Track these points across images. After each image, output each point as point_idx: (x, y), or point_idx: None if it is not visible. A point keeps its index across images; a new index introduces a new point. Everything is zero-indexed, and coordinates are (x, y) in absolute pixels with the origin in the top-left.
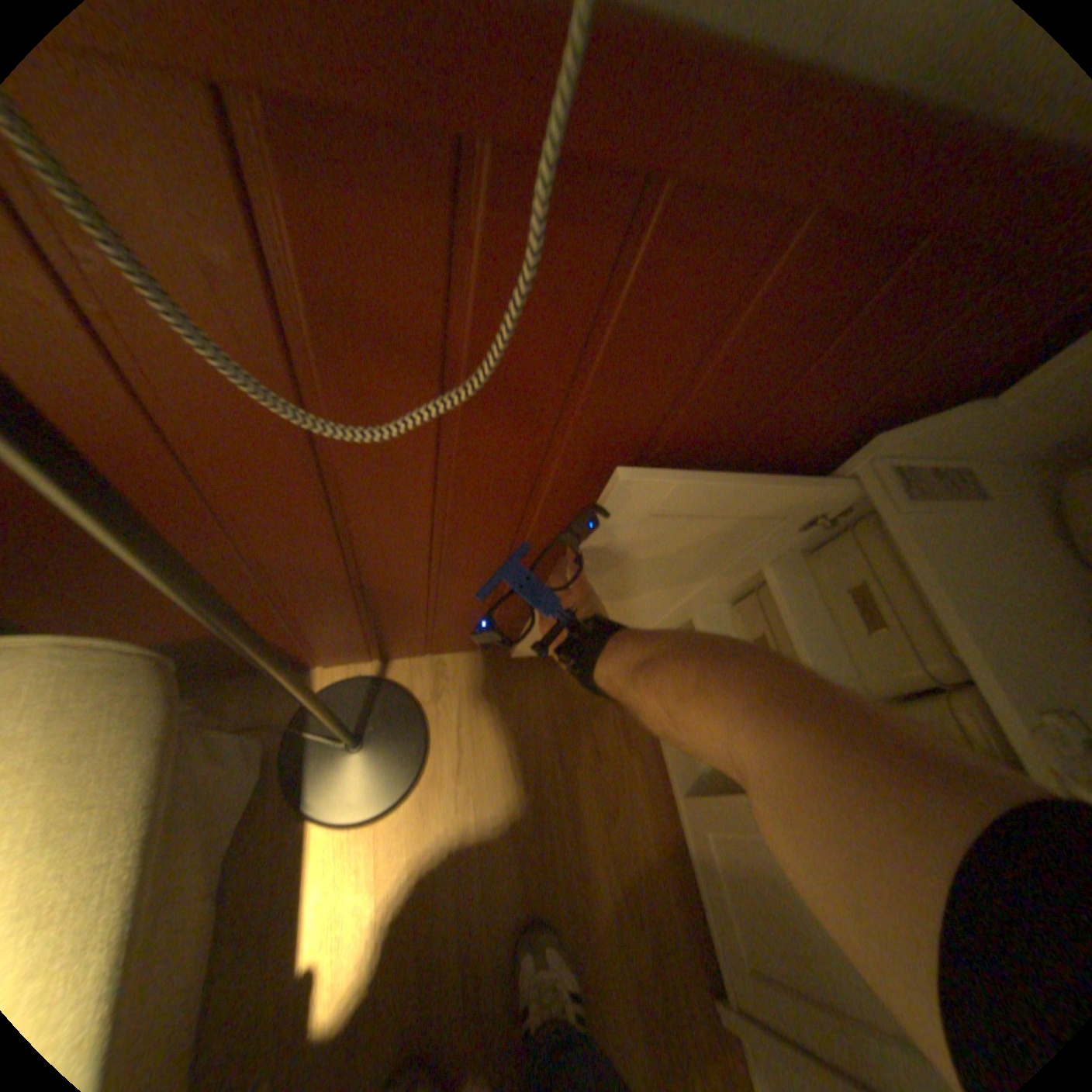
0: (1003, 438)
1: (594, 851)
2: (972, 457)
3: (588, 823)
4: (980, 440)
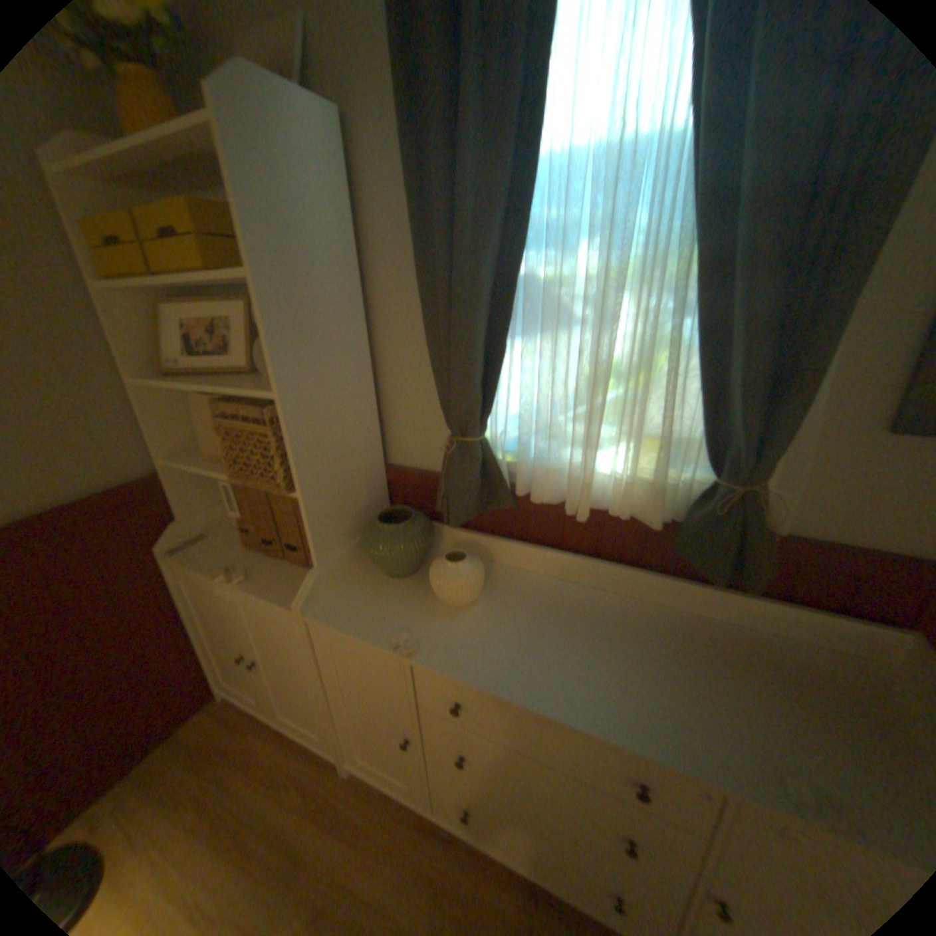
0: (192, 526)
1: (241, 791)
2: (195, 534)
3: (231, 785)
4: (184, 531)
